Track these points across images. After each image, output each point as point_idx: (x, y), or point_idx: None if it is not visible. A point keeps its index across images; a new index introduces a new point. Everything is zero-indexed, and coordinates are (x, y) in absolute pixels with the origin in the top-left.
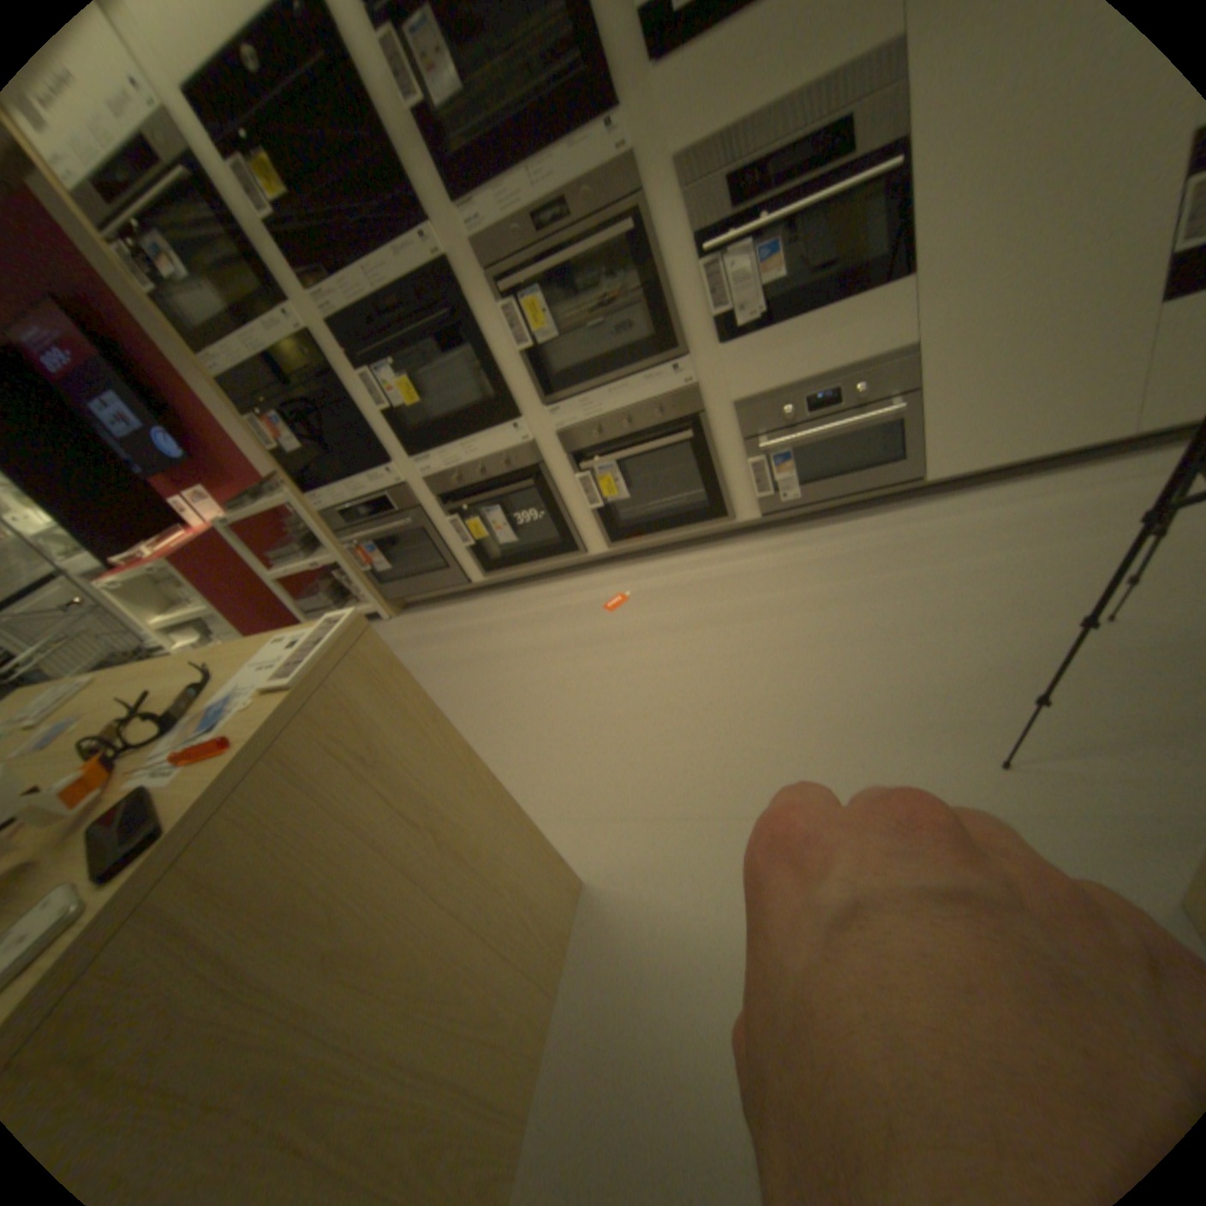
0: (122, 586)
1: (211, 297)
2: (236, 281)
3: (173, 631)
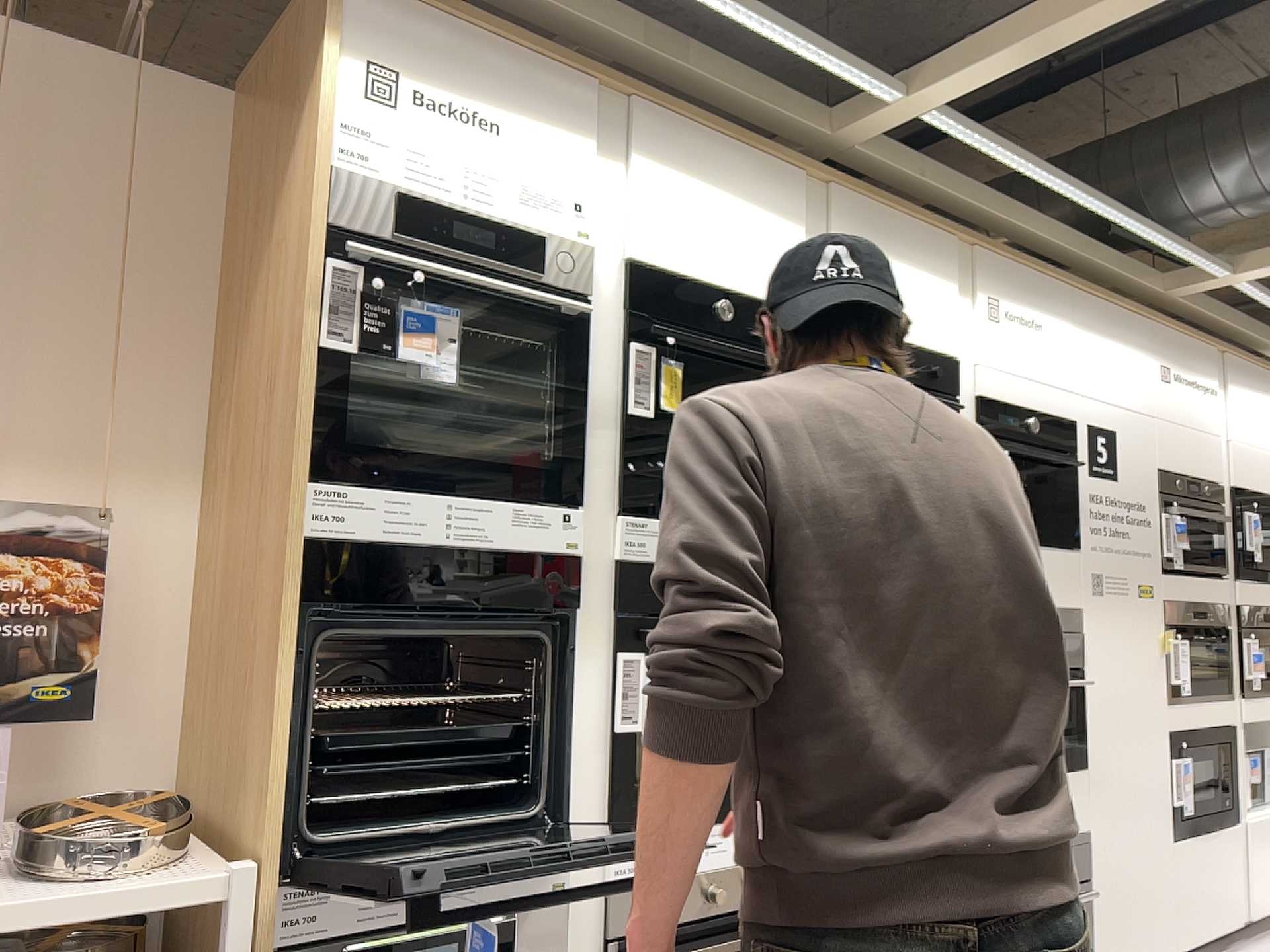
0: None
1: (429, 431)
2: (496, 440)
3: None
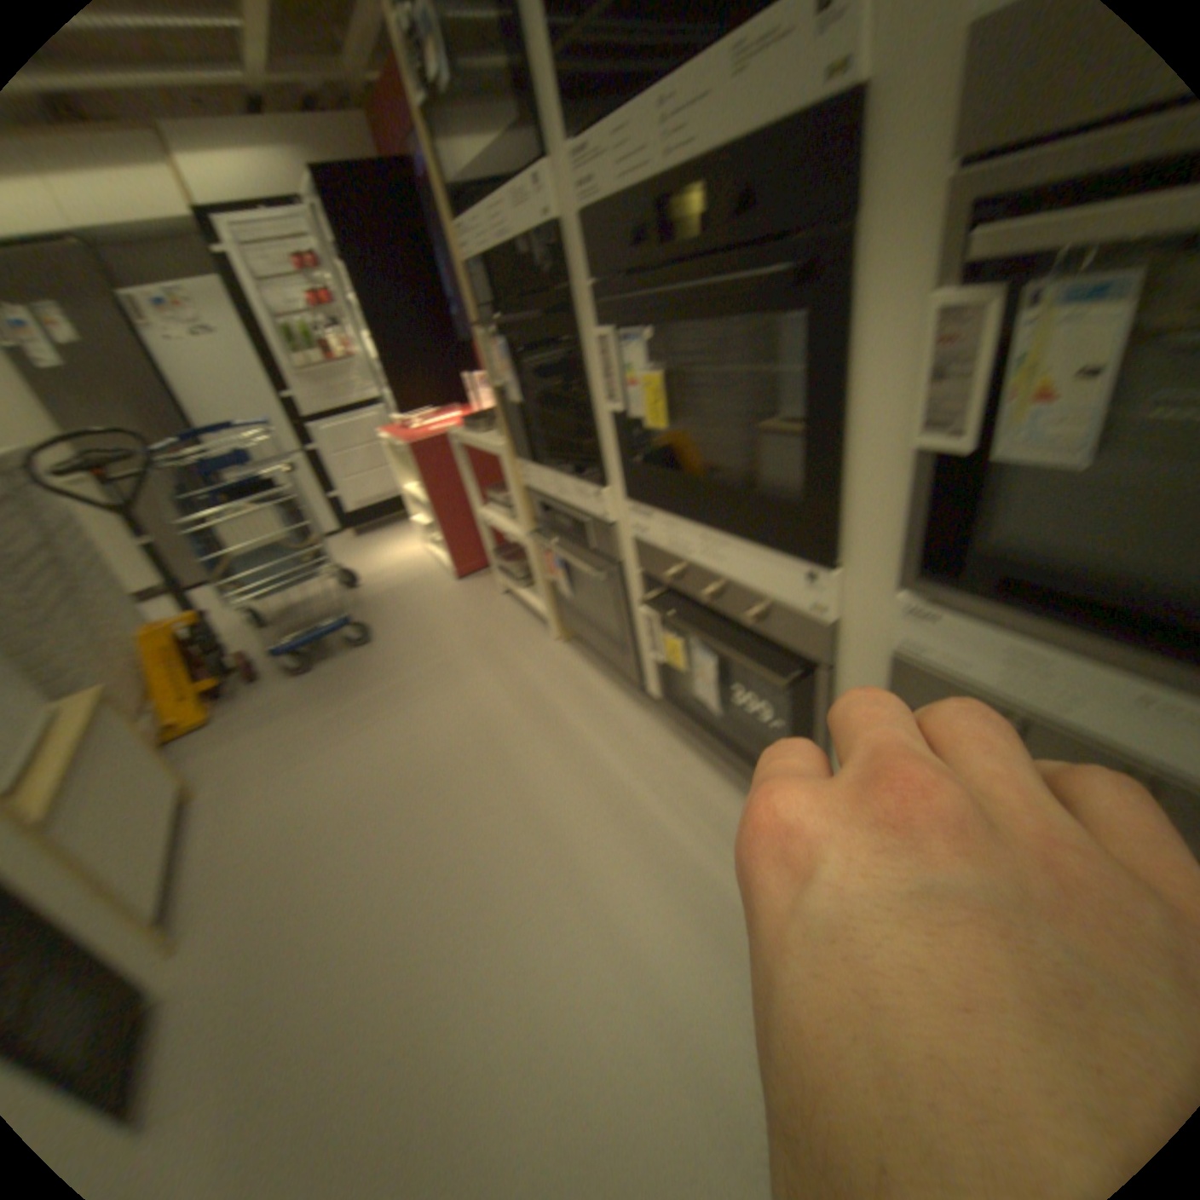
0: (394, 443)
1: (479, 132)
2: (504, 107)
3: (418, 502)
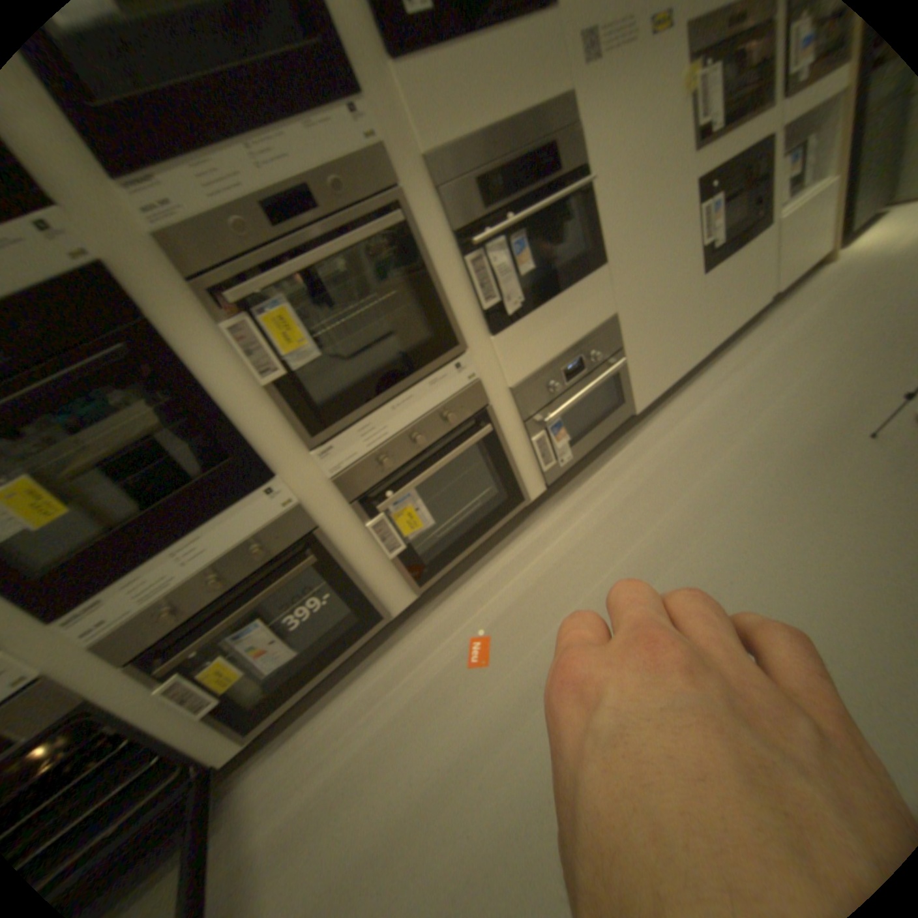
0: None
1: None
2: None
3: None
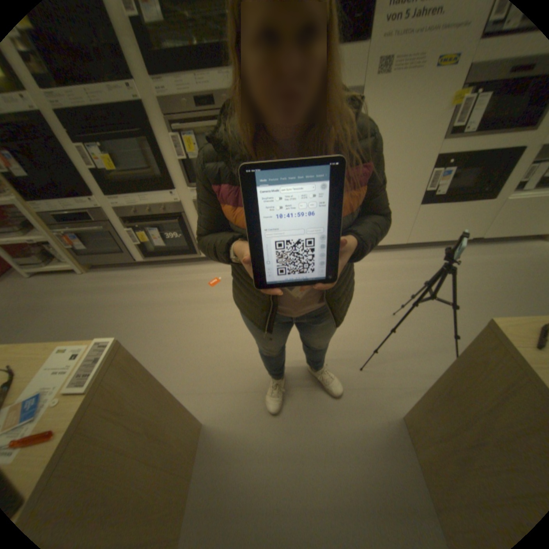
0: None
1: None
2: None
3: None
